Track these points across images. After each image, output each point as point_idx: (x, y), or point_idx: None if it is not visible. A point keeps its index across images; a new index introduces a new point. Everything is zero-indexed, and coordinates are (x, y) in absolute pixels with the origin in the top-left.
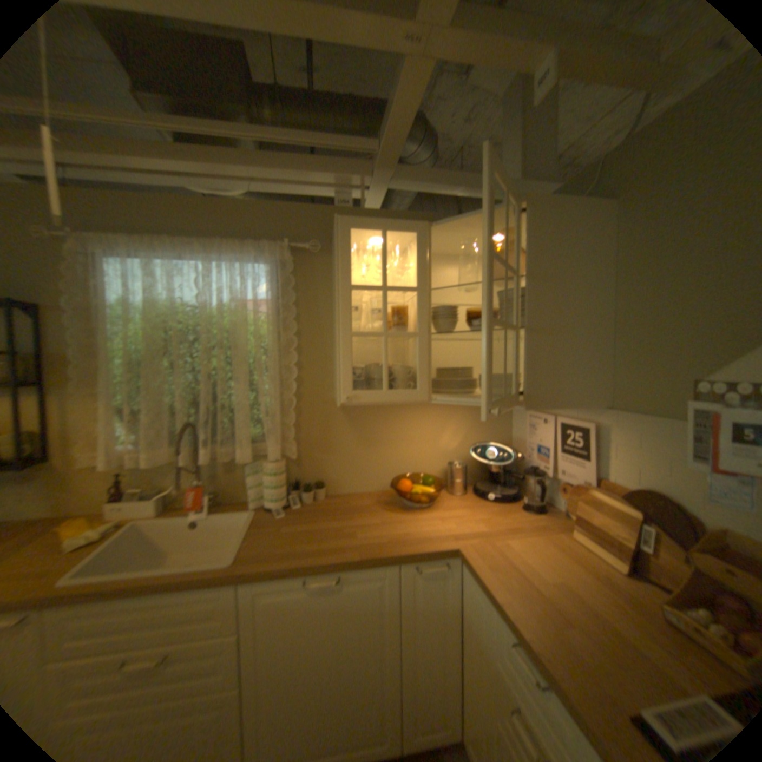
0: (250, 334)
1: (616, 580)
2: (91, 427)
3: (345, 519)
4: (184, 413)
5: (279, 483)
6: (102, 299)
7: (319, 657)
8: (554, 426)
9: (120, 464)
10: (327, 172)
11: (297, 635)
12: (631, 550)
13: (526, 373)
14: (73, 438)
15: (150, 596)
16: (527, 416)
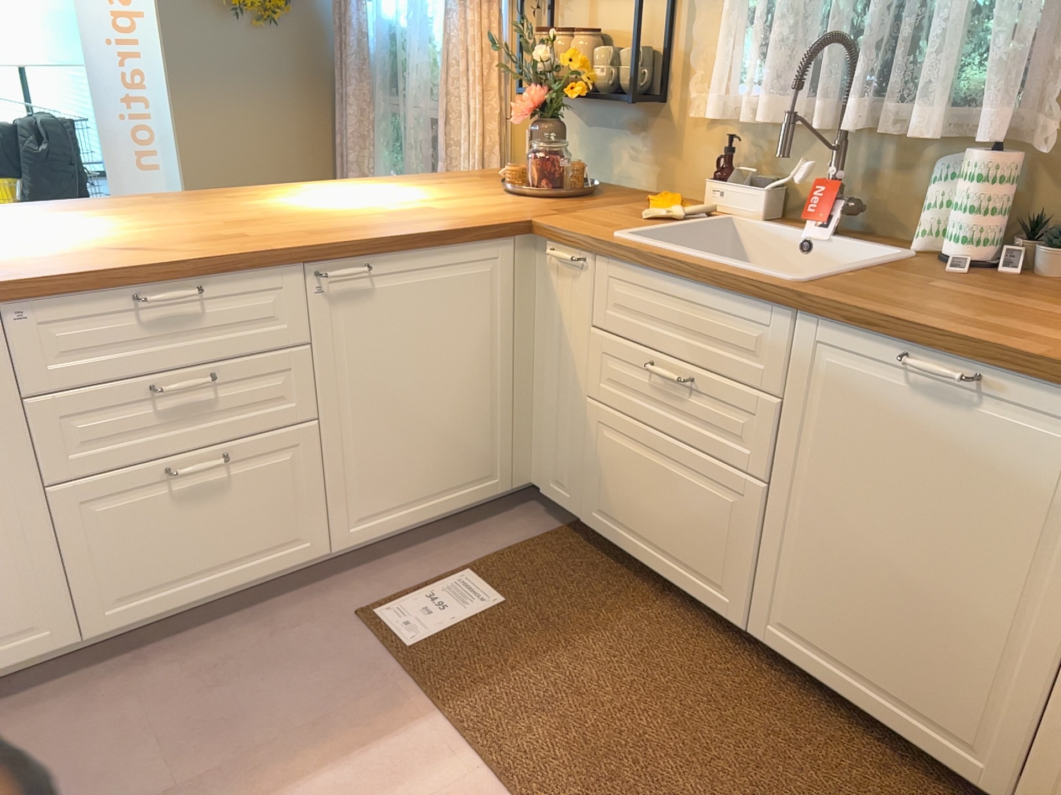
0: None
1: None
2: (717, 48)
3: None
4: (845, 21)
5: (985, 203)
6: None
7: (899, 510)
8: None
9: (740, 118)
10: None
11: (873, 447)
12: None
13: None
14: (693, 64)
15: (691, 278)
16: None
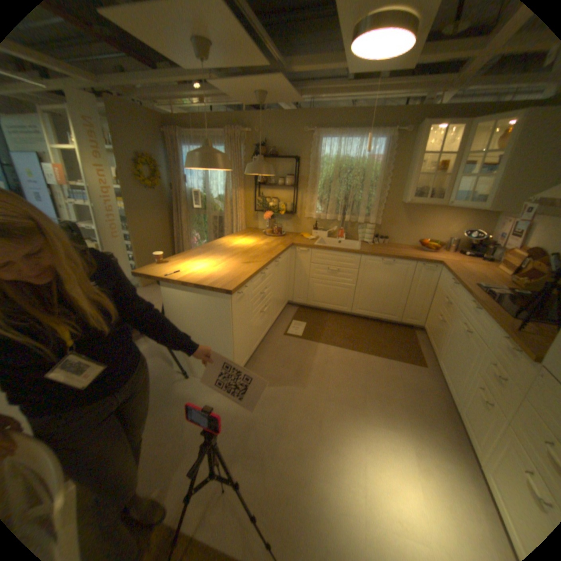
0: (372, 170)
1: (504, 276)
2: (310, 203)
3: (396, 249)
4: (342, 201)
5: (372, 233)
6: (323, 156)
7: (381, 283)
8: (512, 223)
9: (318, 217)
10: (426, 88)
11: (376, 274)
12: (516, 267)
13: (497, 195)
14: (306, 206)
15: (339, 251)
16: (503, 219)
